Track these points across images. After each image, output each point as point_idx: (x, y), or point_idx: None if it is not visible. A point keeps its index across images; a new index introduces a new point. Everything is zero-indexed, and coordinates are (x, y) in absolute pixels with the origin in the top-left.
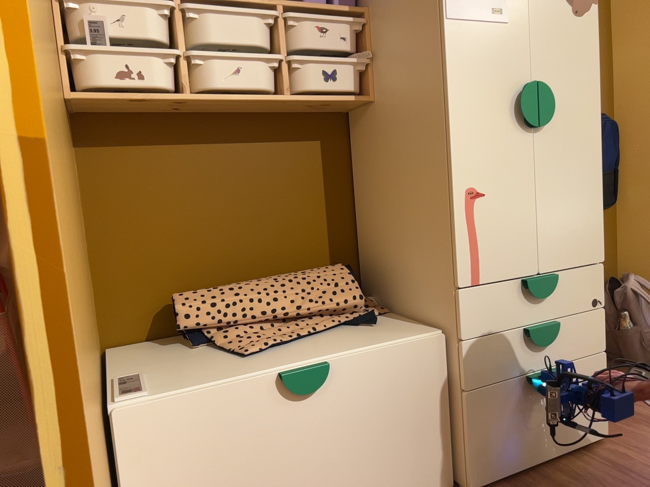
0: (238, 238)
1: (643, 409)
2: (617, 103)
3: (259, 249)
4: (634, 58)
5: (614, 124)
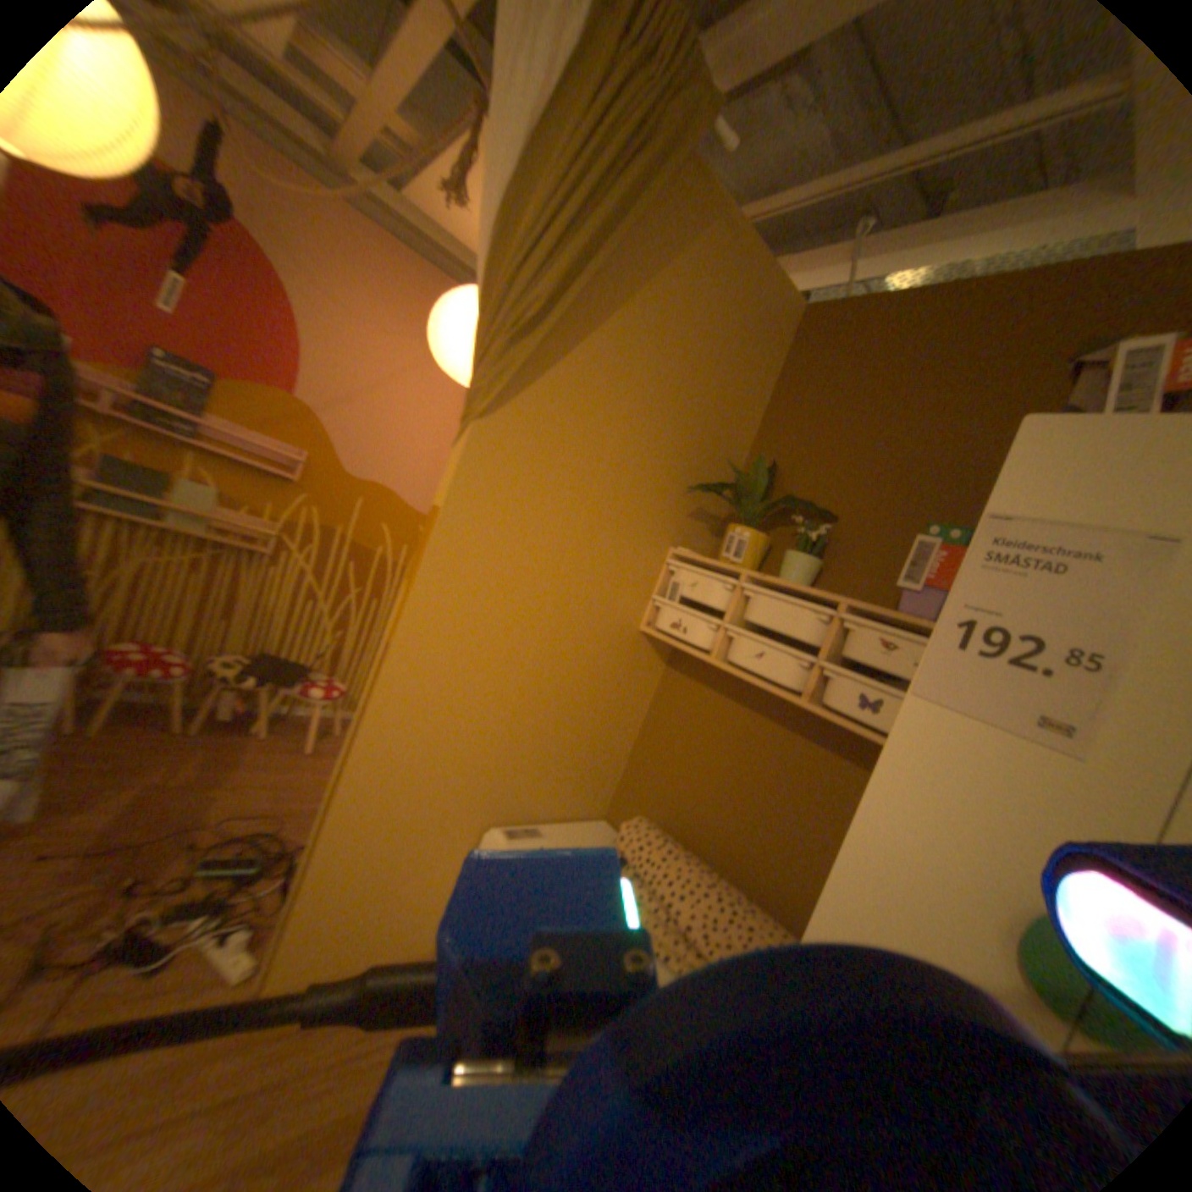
0: (734, 821)
1: None
2: None
3: (748, 851)
4: None
5: None
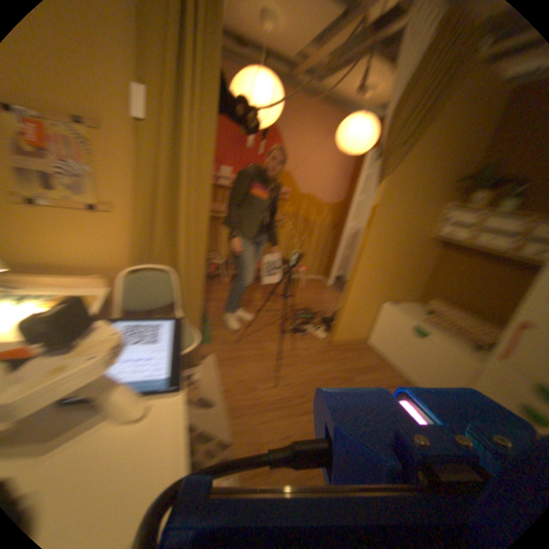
0: (475, 298)
1: None
2: None
3: (481, 307)
4: None
5: None
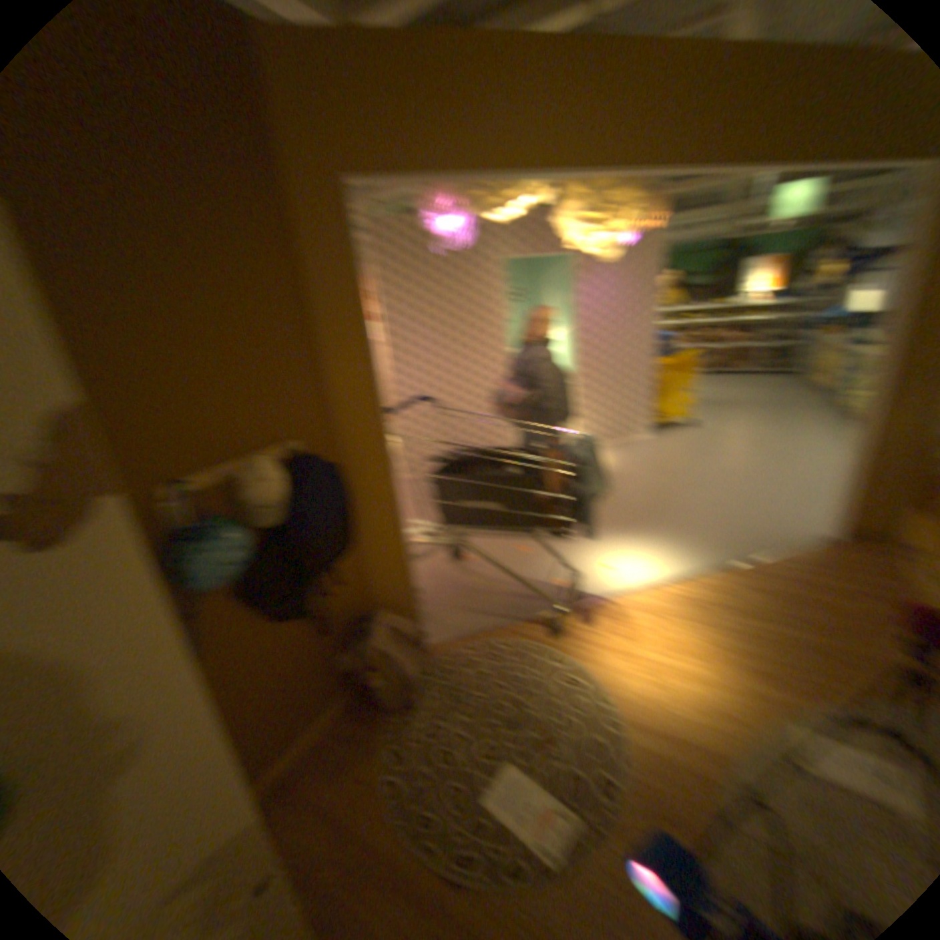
0: None
1: (373, 841)
2: (334, 430)
3: None
4: (343, 377)
5: (328, 469)
